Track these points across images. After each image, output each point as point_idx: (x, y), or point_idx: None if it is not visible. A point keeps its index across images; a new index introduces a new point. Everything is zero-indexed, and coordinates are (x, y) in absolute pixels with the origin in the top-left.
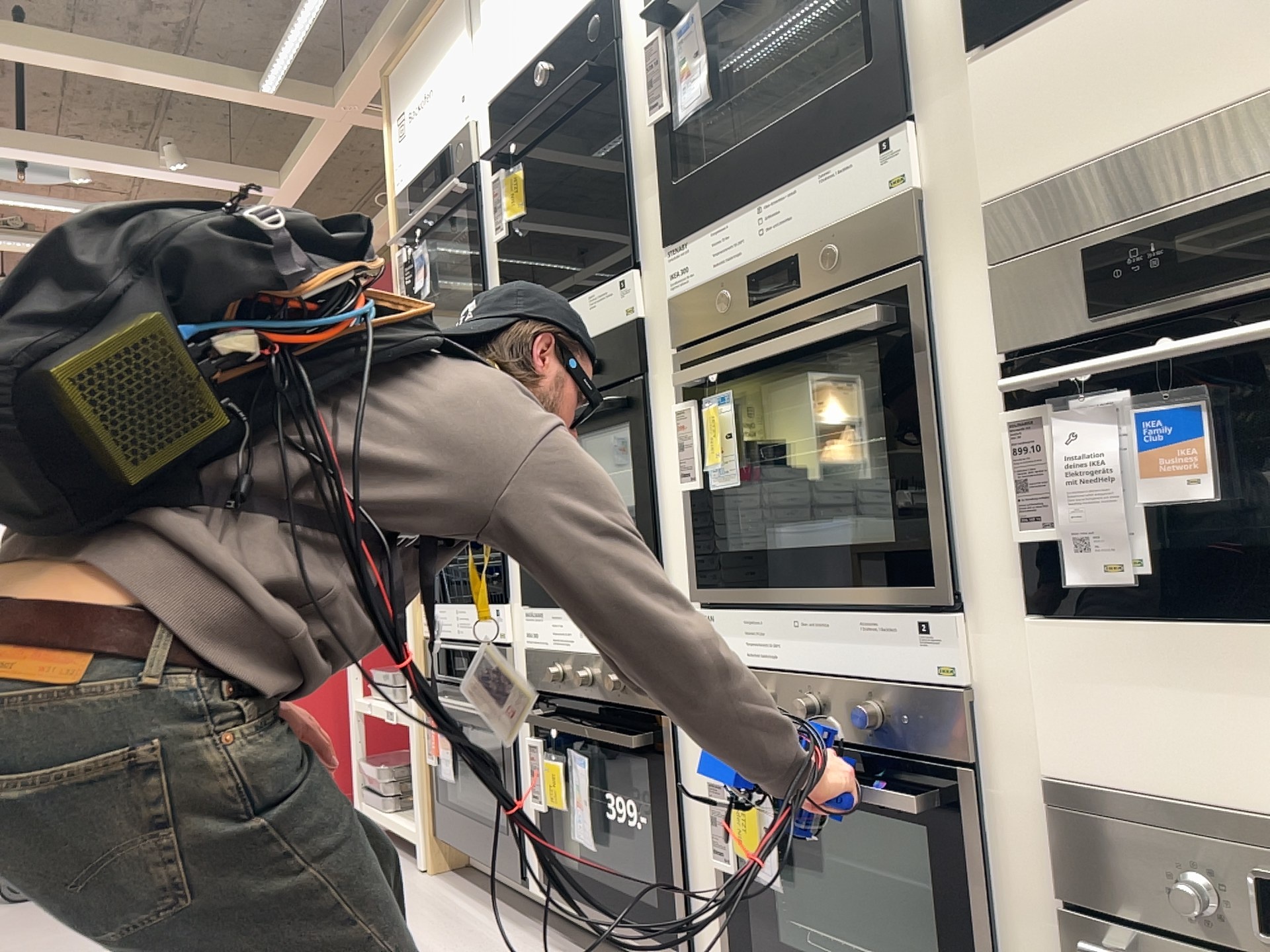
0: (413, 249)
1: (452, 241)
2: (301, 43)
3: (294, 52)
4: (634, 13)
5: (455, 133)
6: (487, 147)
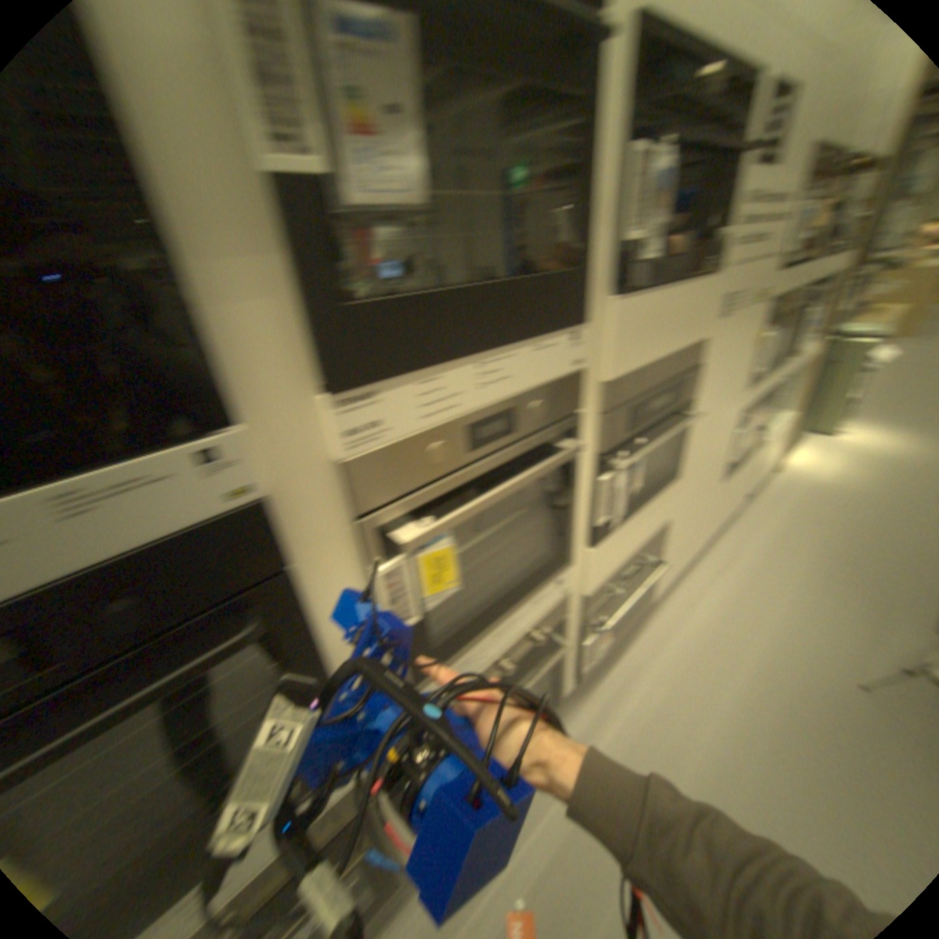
0: None
1: None
2: None
3: None
4: None
5: None
6: None
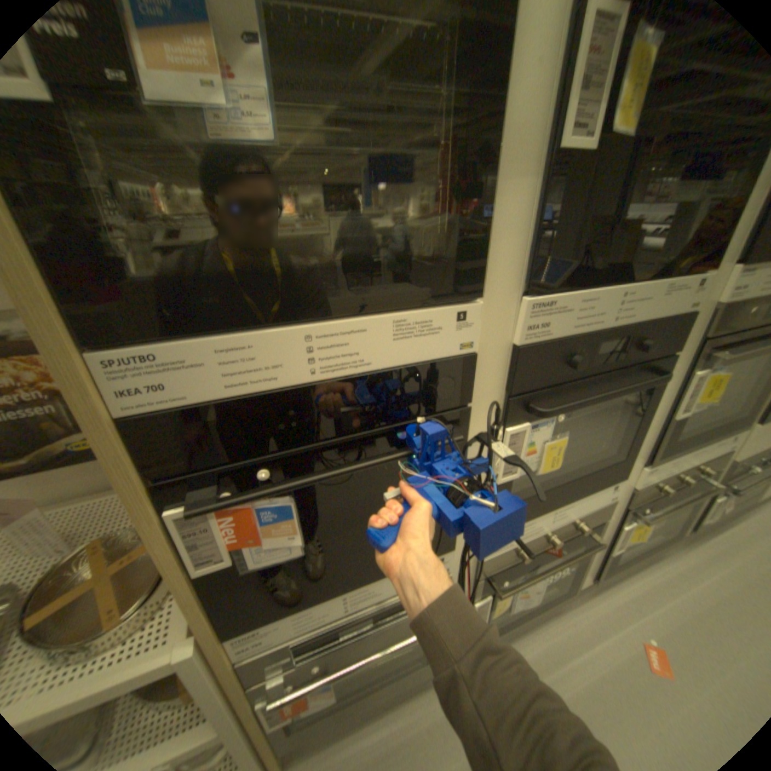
0: None
1: None
2: None
3: None
4: None
5: None
6: None
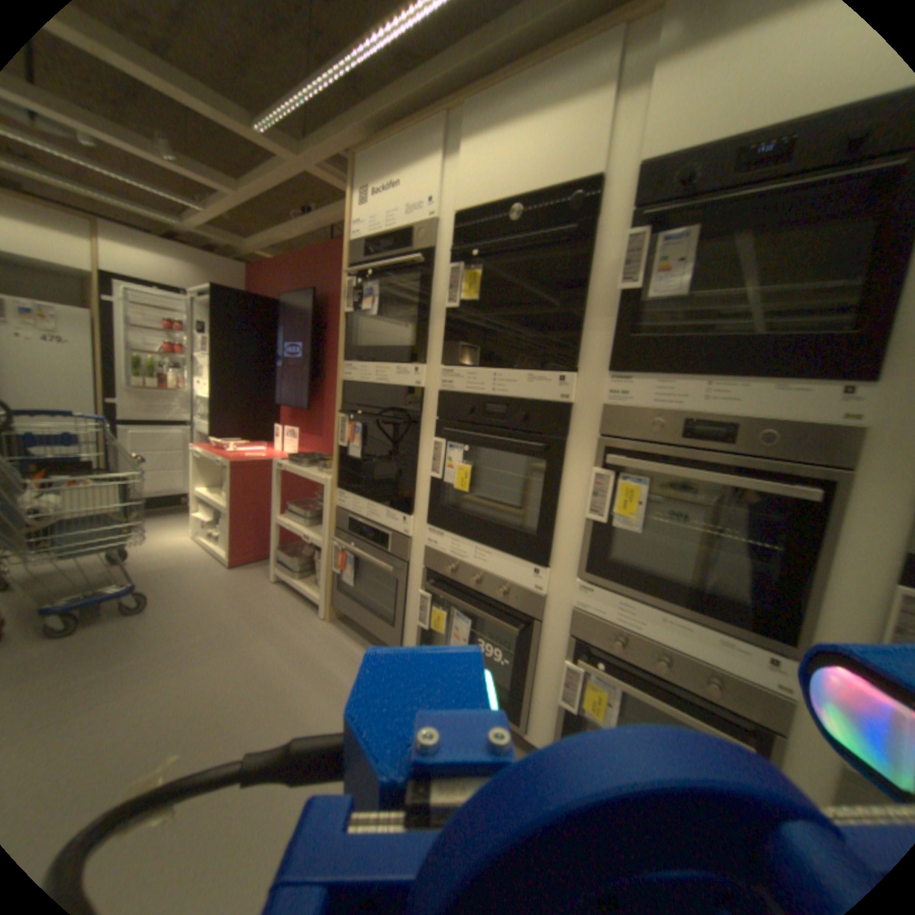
0: (360, 278)
1: (387, 281)
2: (295, 104)
3: (287, 108)
4: (619, 201)
5: (418, 219)
6: (446, 239)
